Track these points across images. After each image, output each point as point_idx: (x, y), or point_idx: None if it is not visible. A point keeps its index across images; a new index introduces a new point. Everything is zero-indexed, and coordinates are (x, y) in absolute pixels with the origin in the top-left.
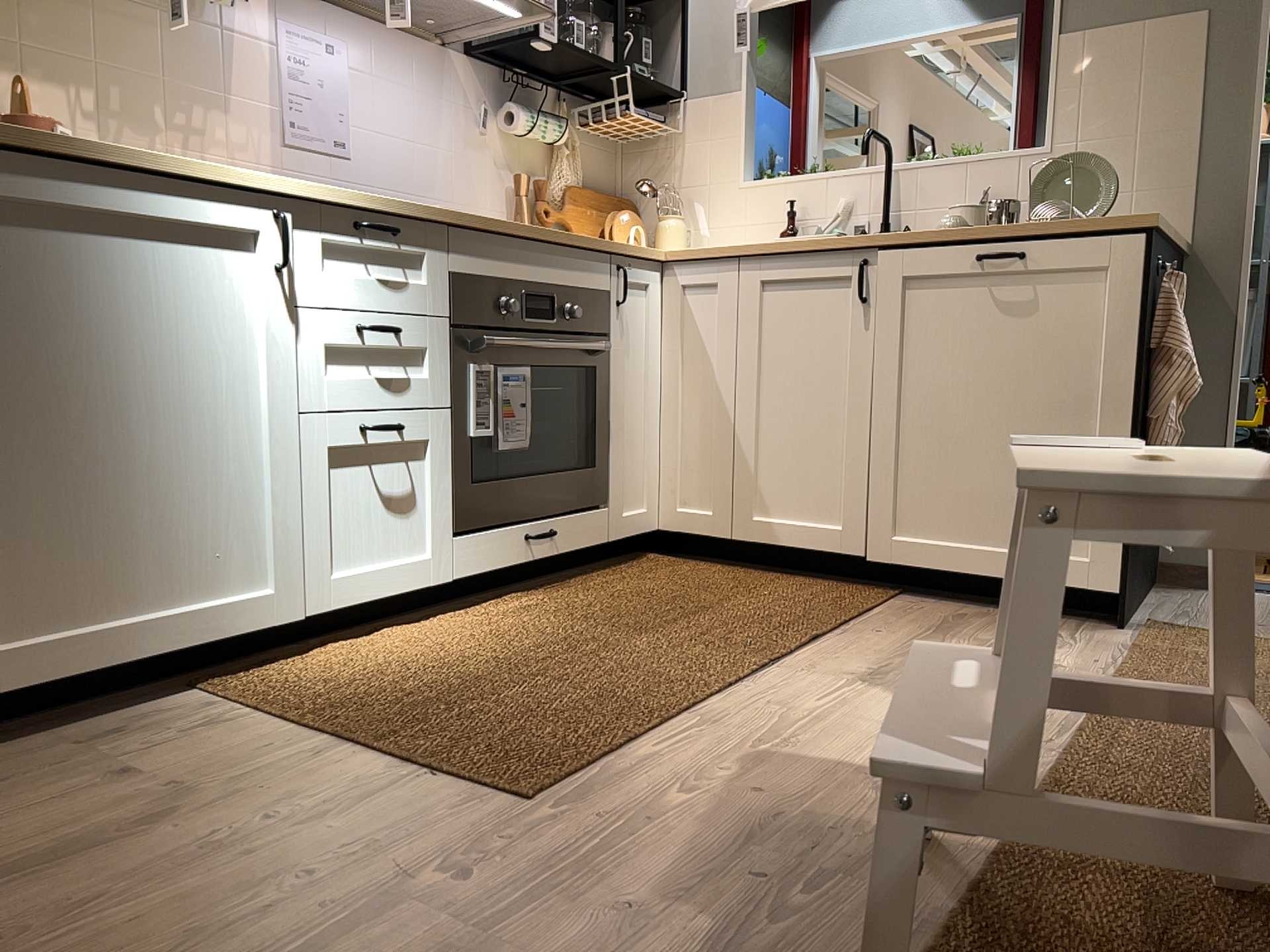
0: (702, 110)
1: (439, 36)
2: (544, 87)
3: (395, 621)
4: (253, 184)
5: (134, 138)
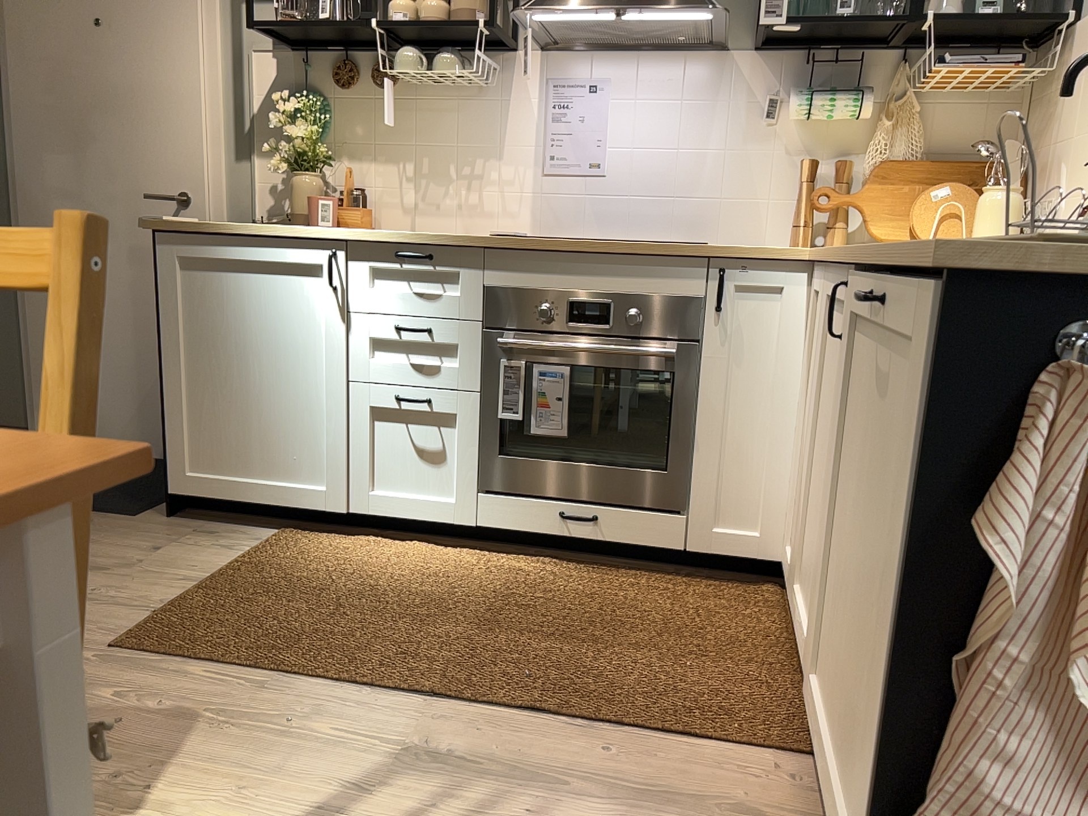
0: (1086, 32)
1: (704, 43)
2: (876, 51)
3: (447, 543)
4: (314, 235)
5: (431, 184)
